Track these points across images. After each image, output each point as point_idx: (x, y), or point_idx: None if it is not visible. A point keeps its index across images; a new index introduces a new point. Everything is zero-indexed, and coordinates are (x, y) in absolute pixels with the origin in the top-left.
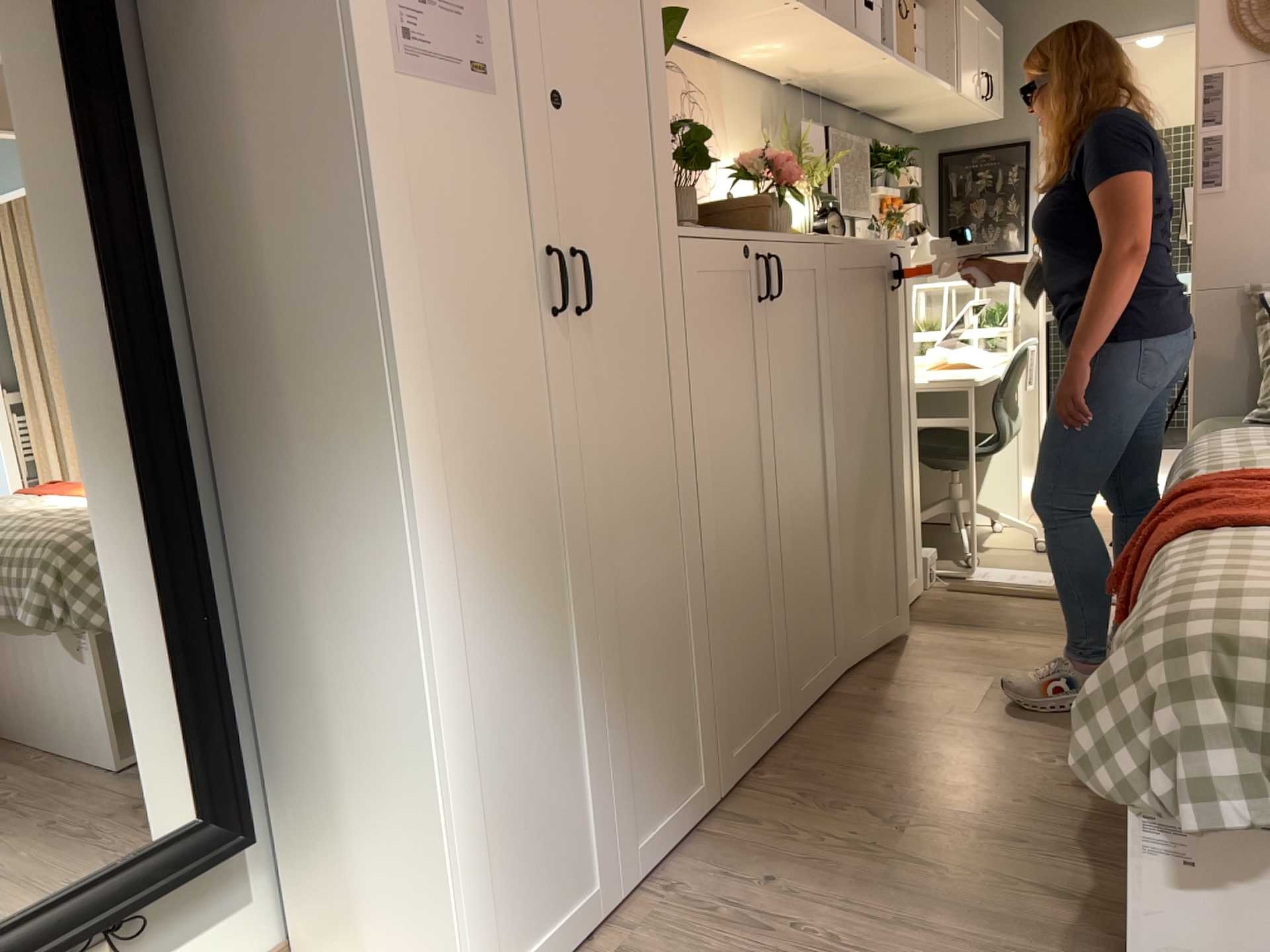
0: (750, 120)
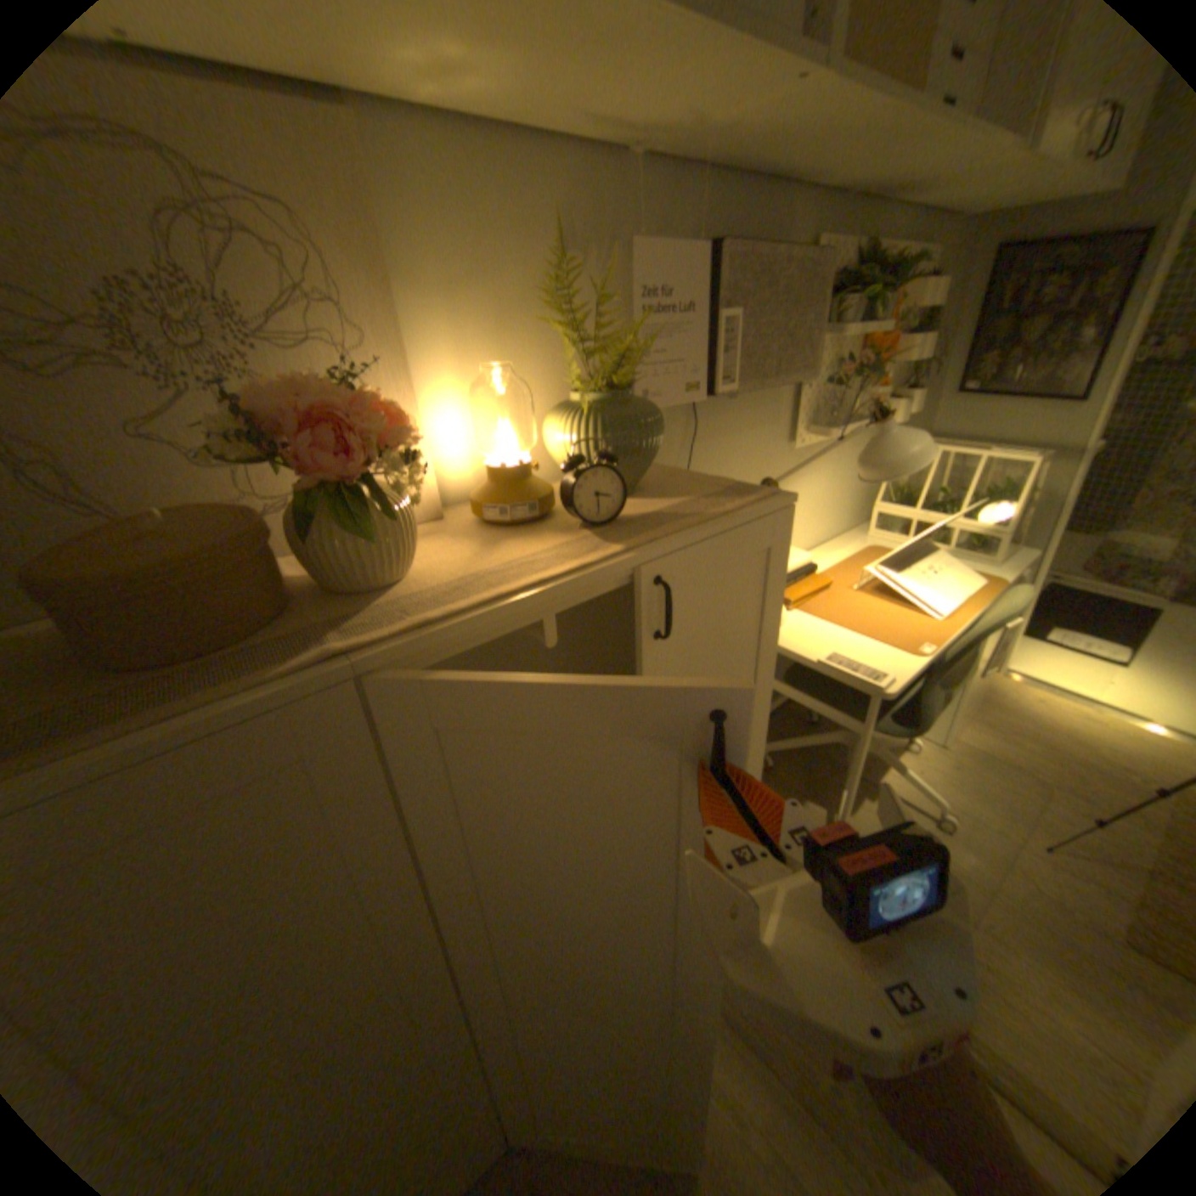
0: (518, 240)
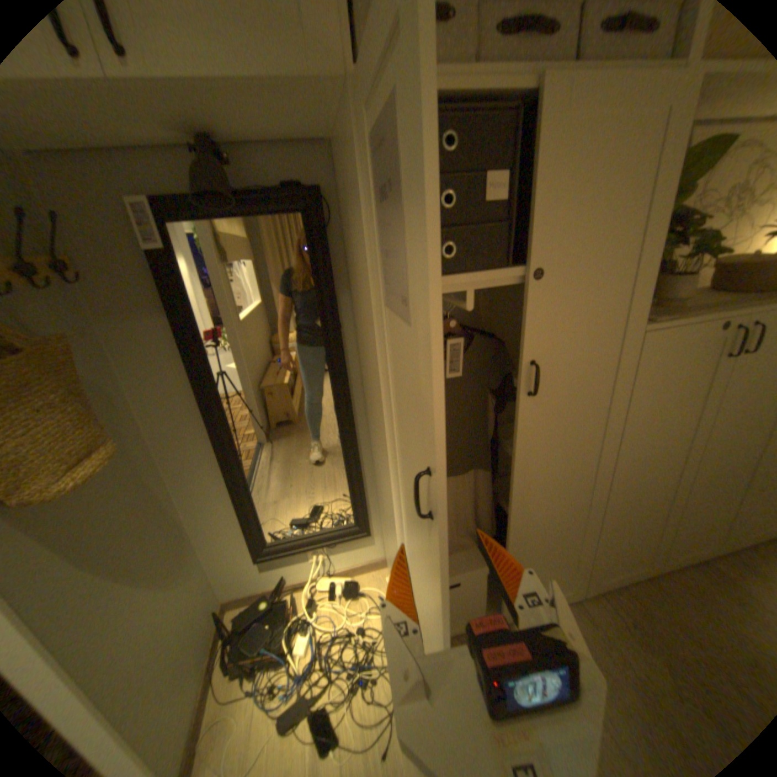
0: None
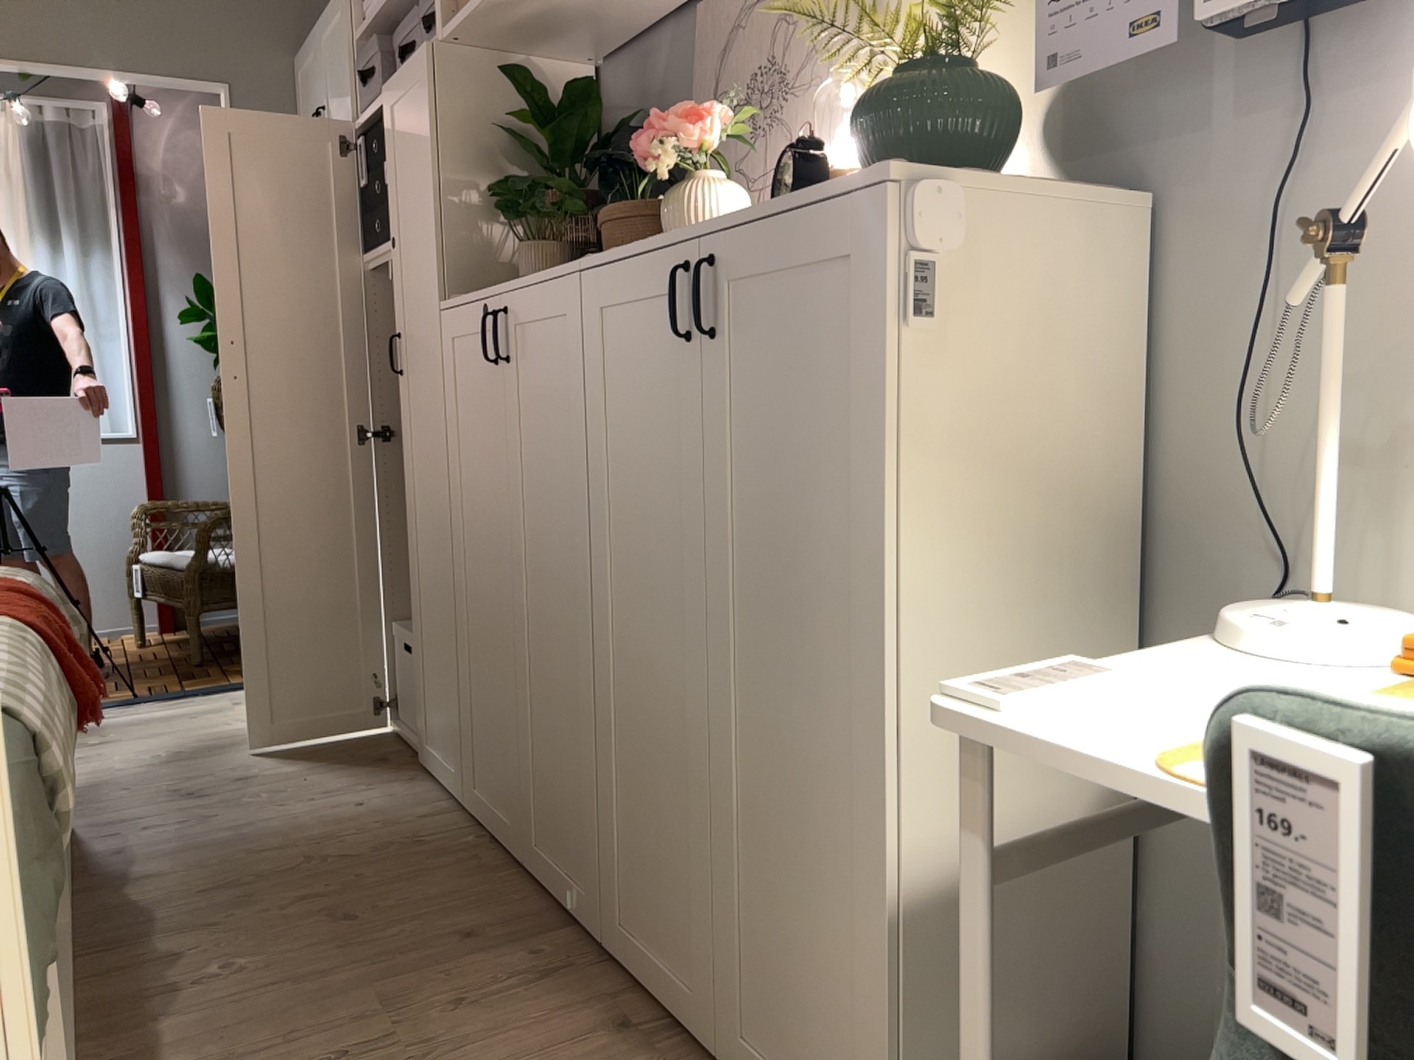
0: None
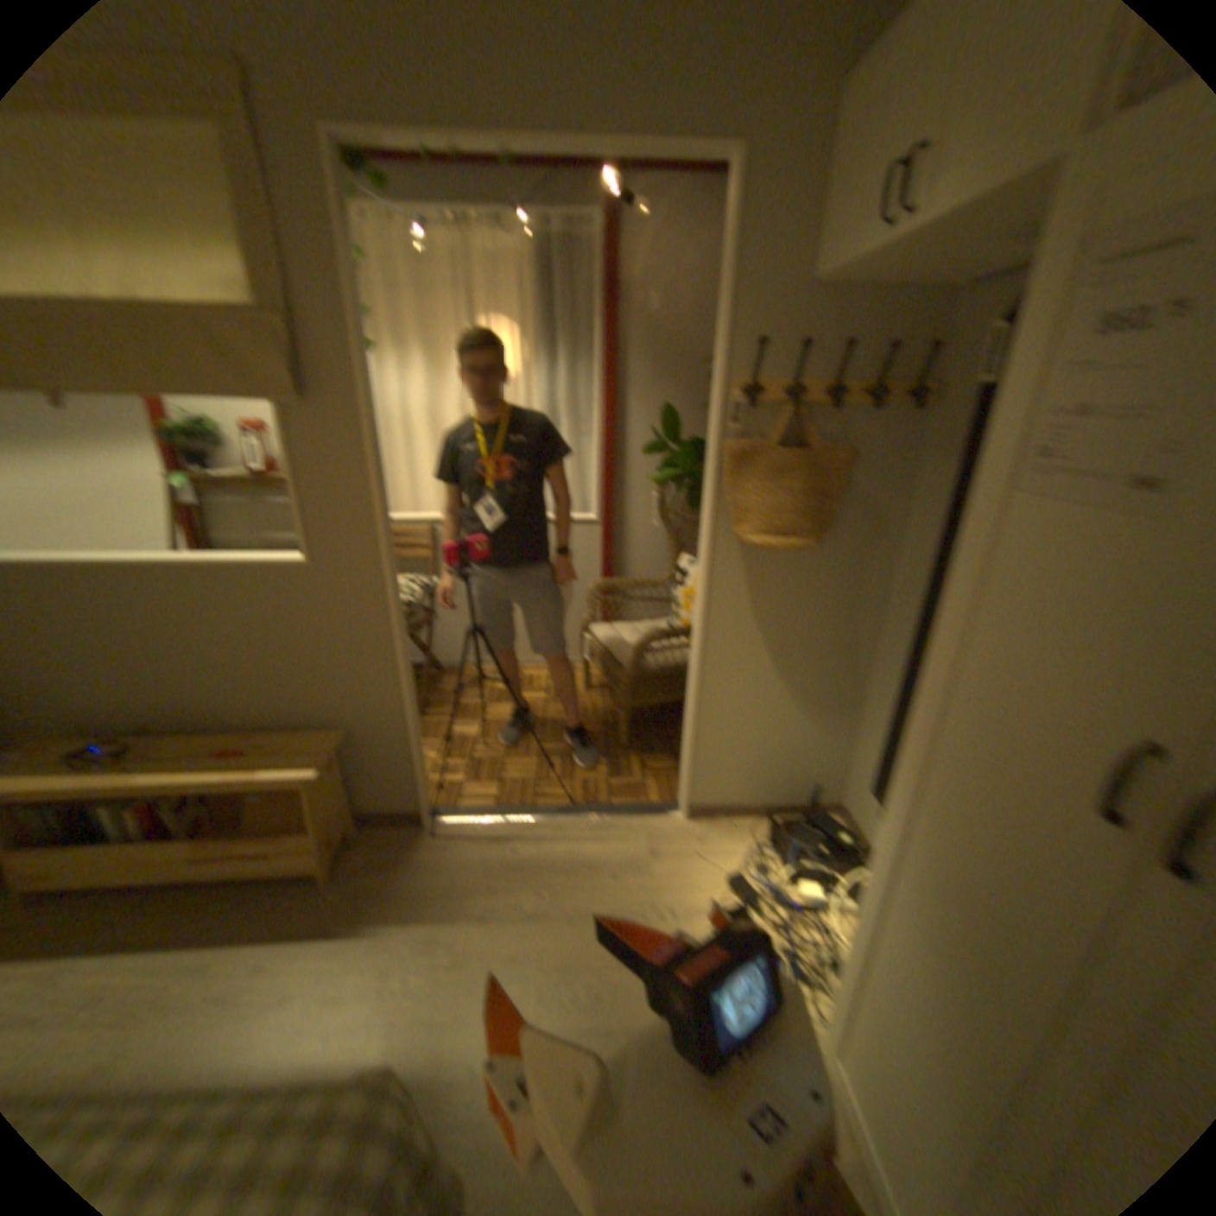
0: None
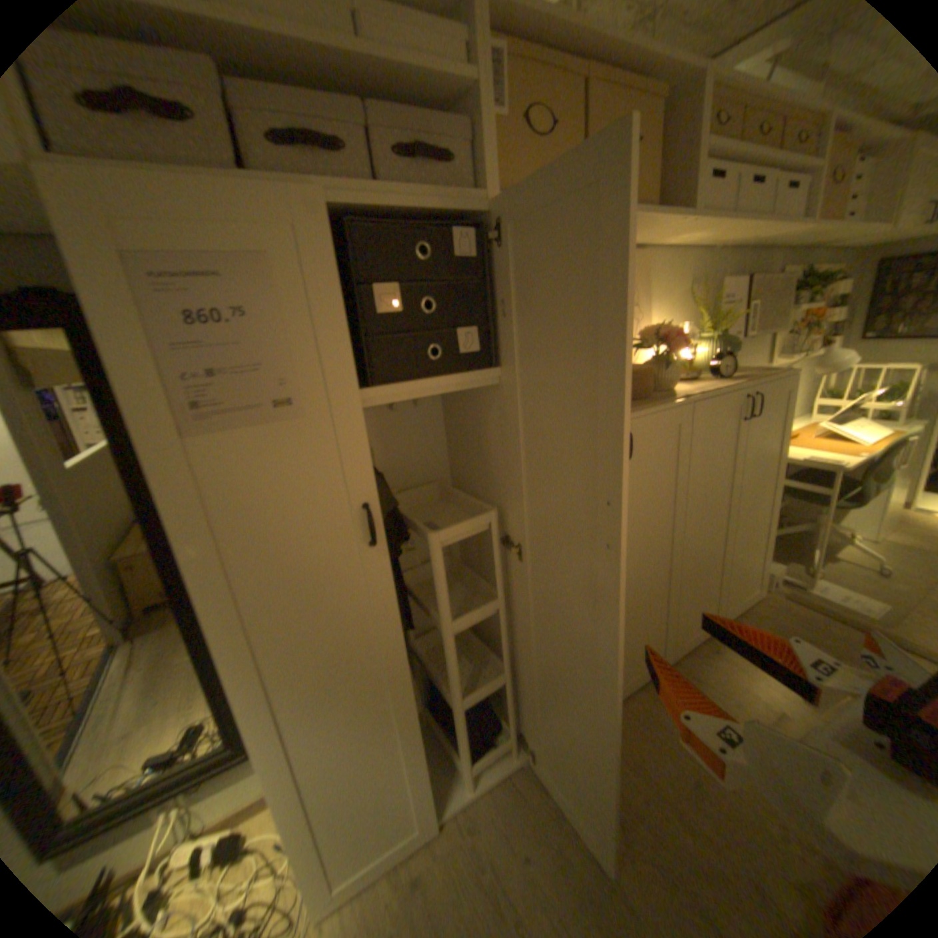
0: (679, 283)
